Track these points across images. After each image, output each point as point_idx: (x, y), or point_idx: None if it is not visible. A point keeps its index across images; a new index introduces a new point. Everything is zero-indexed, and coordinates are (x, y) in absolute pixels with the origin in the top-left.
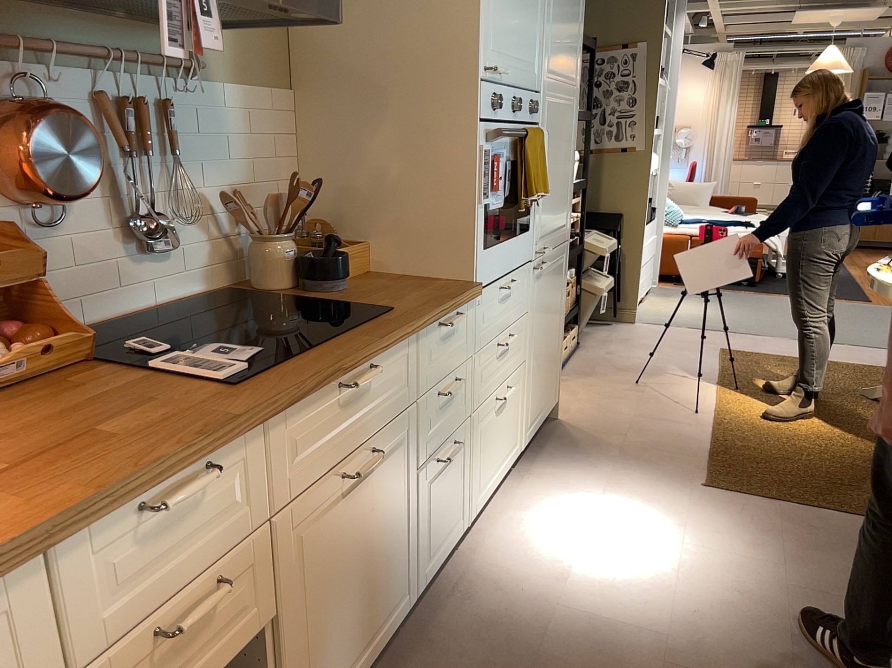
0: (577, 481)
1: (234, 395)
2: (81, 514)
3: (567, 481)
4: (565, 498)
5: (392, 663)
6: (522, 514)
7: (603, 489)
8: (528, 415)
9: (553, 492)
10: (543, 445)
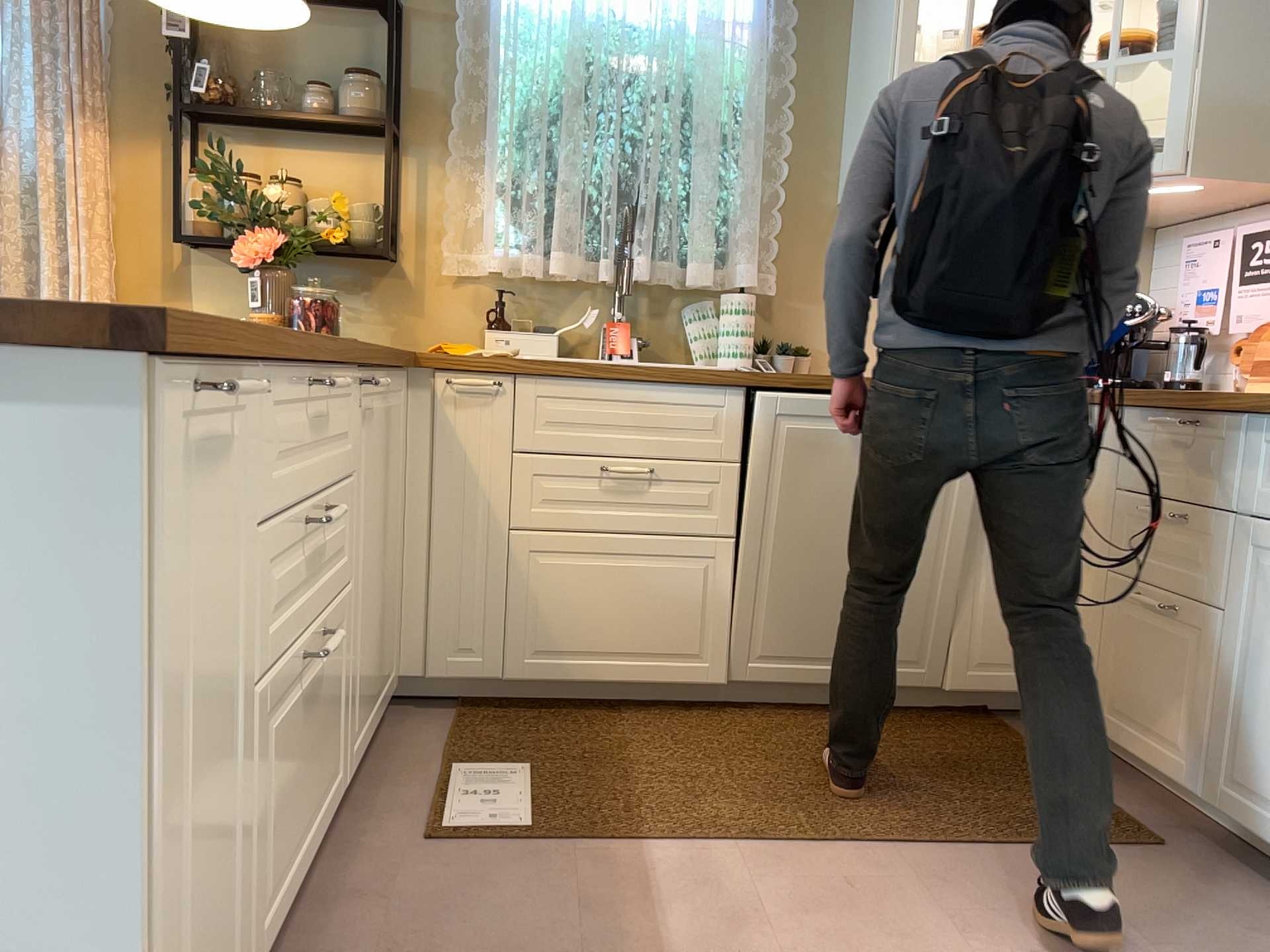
0: None
1: (1261, 396)
2: (1126, 397)
3: None
4: None
5: None
6: None
7: None
8: None
9: None
10: None
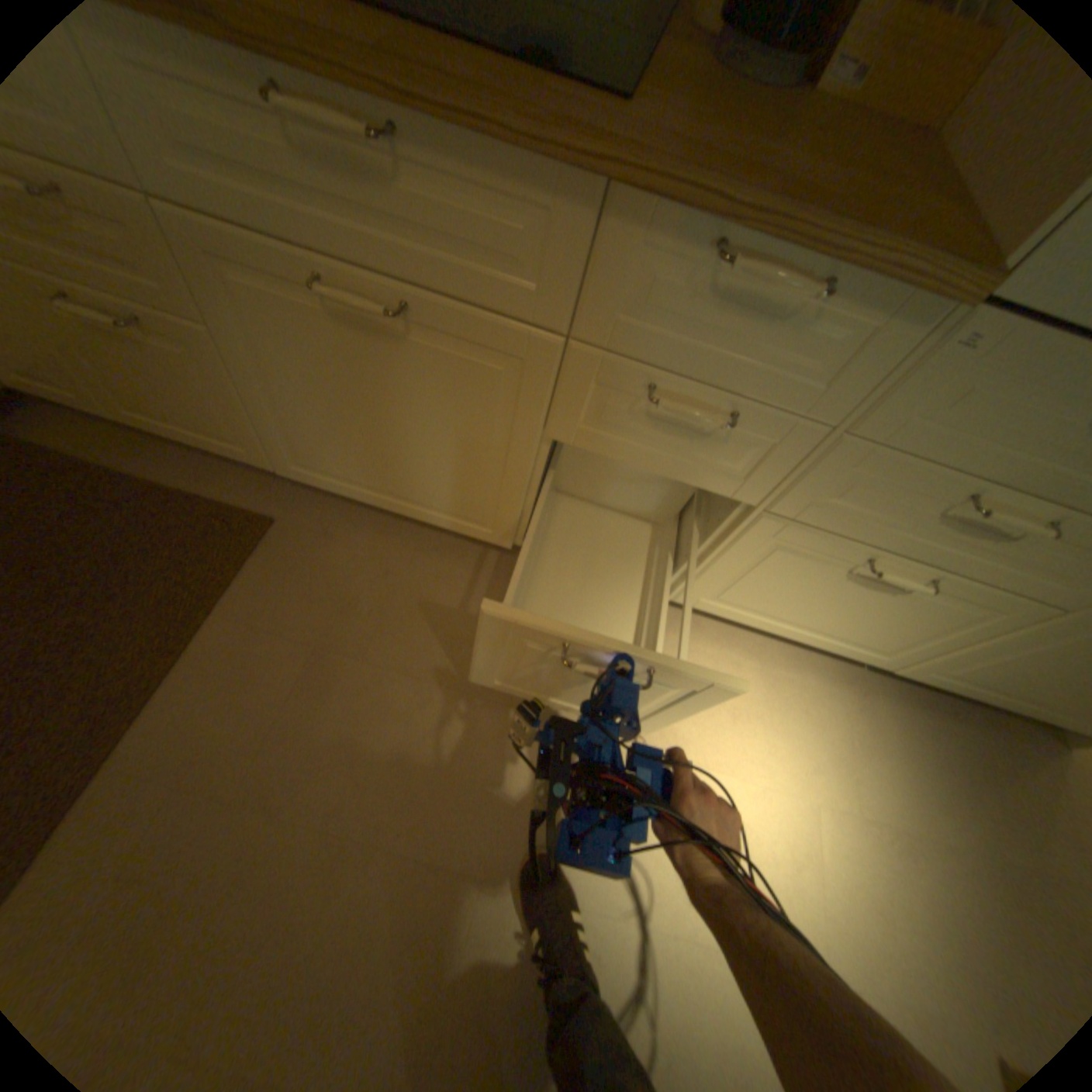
0: (883, 778)
1: None
2: None
3: (875, 761)
4: (822, 753)
5: (451, 550)
6: (754, 685)
7: (878, 826)
8: (967, 667)
9: (832, 735)
10: (960, 720)
